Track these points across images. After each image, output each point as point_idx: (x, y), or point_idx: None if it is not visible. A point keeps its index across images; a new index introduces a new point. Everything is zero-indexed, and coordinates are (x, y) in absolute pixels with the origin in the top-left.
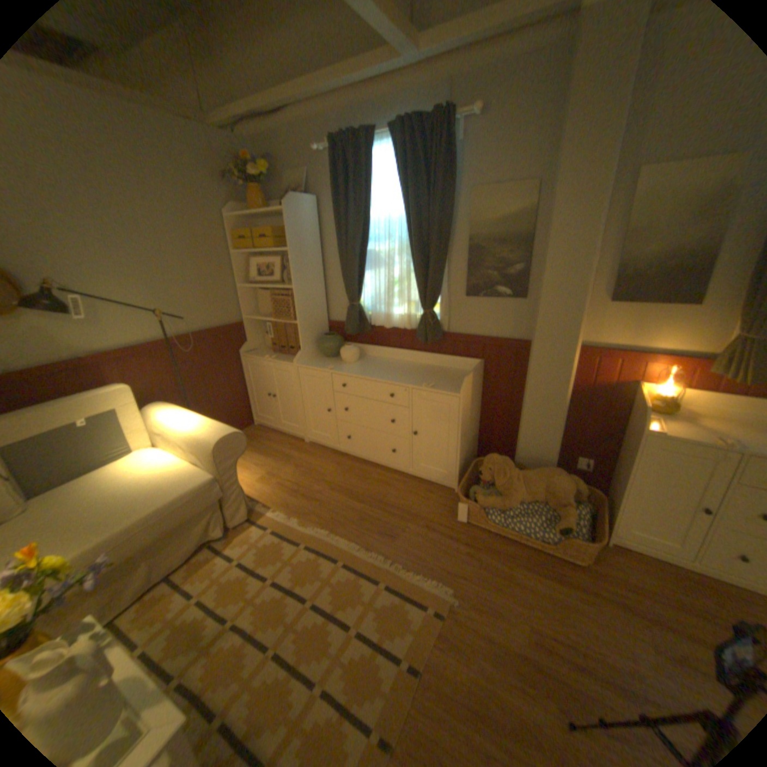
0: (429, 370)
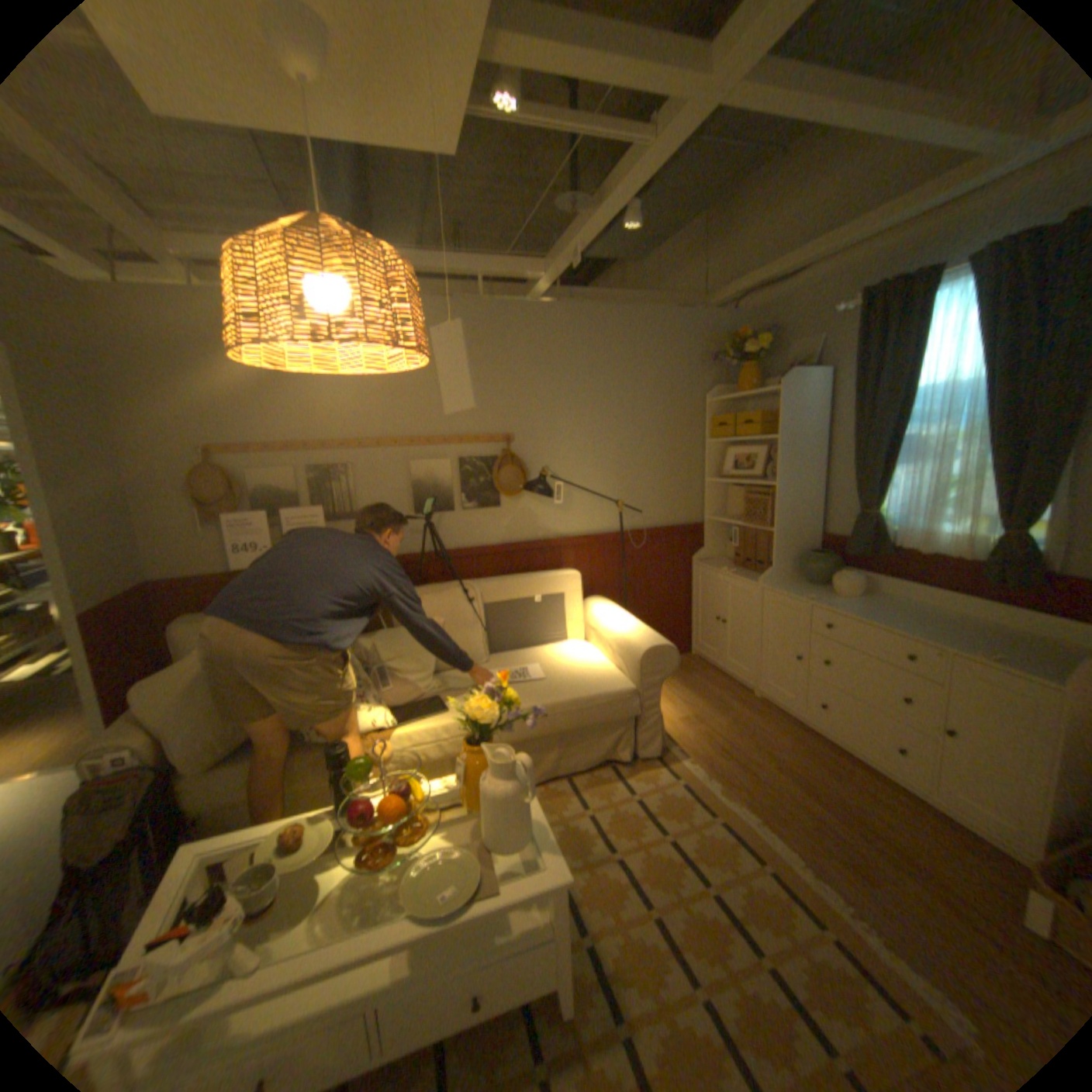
0: (1005, 634)
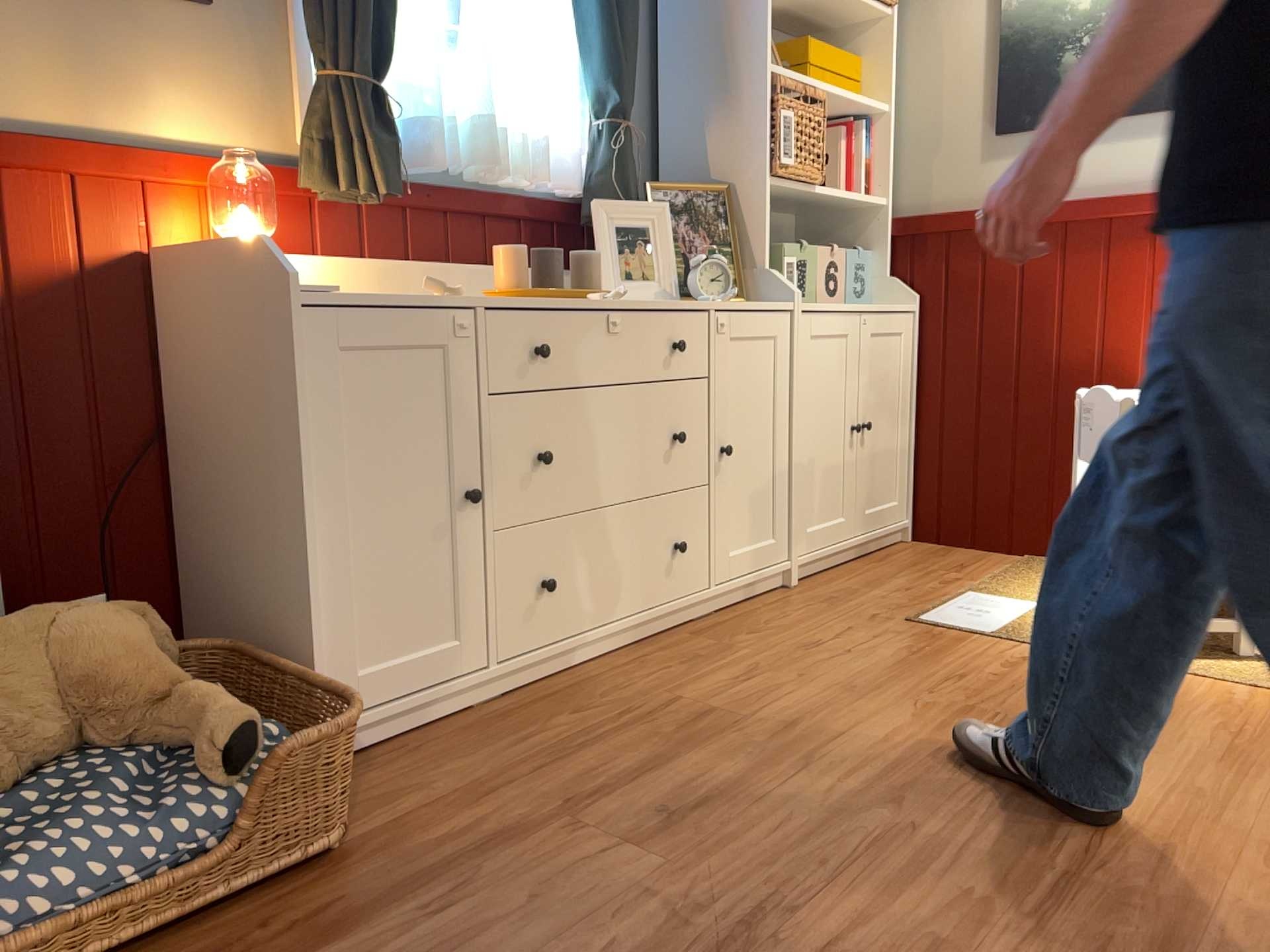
0: None
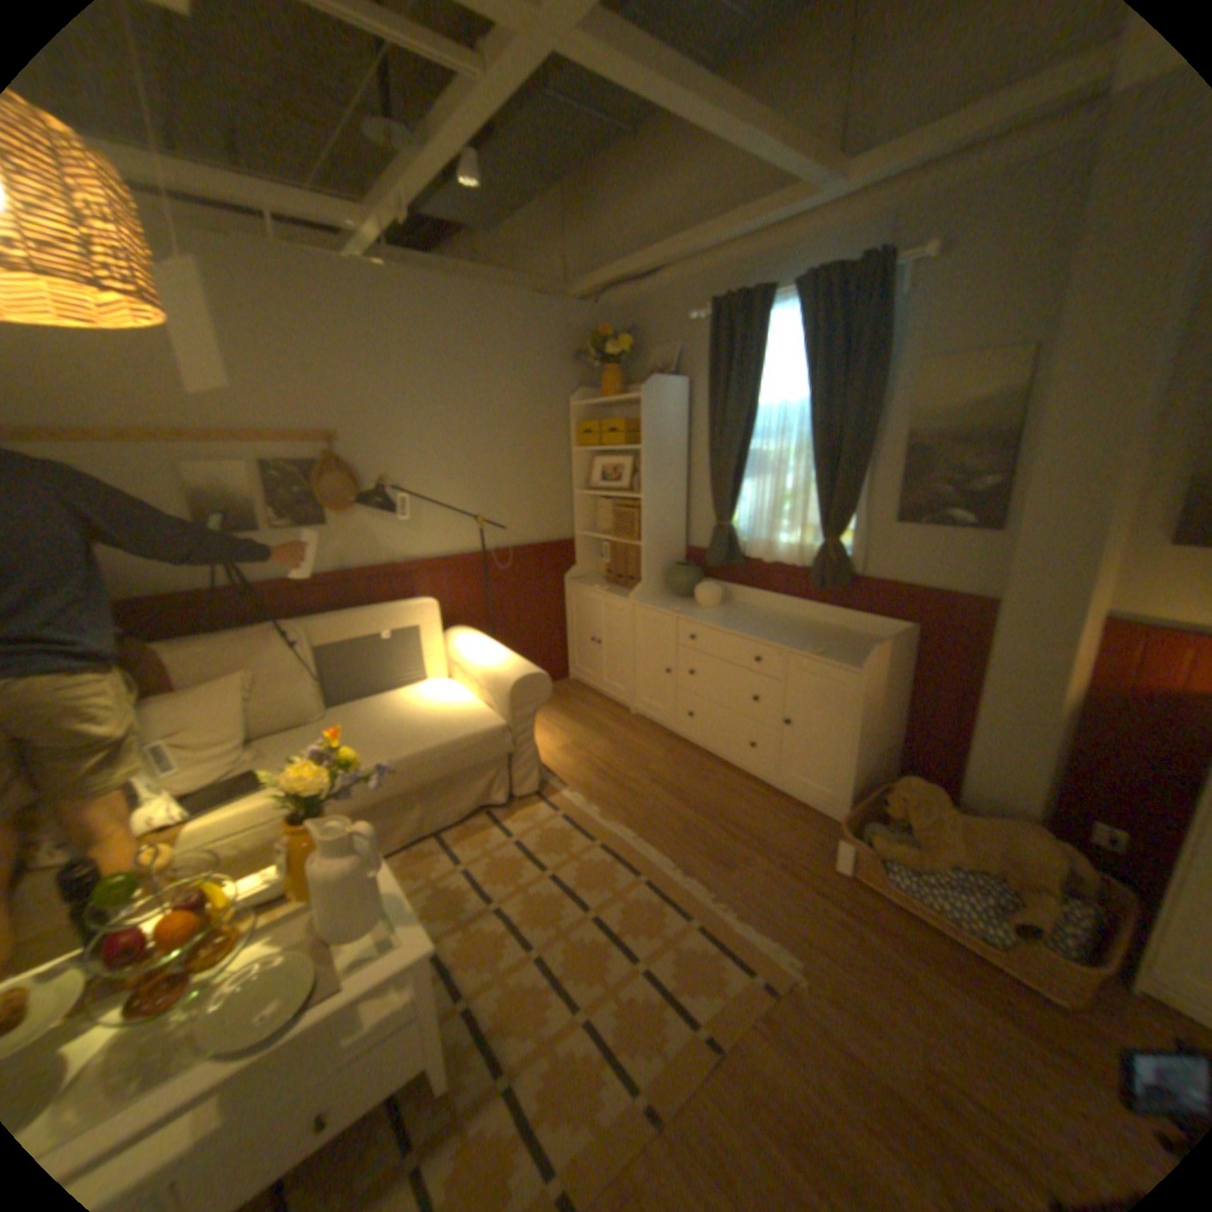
0: (825, 631)
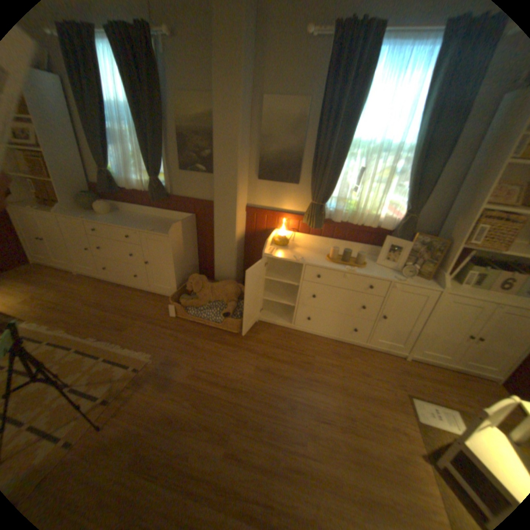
0: (159, 221)
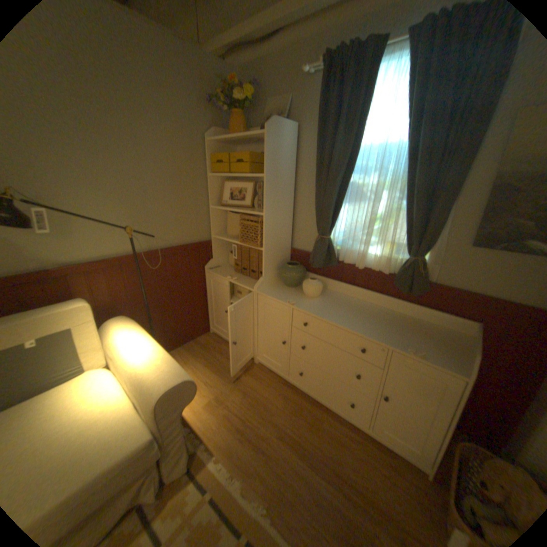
0: (406, 322)
